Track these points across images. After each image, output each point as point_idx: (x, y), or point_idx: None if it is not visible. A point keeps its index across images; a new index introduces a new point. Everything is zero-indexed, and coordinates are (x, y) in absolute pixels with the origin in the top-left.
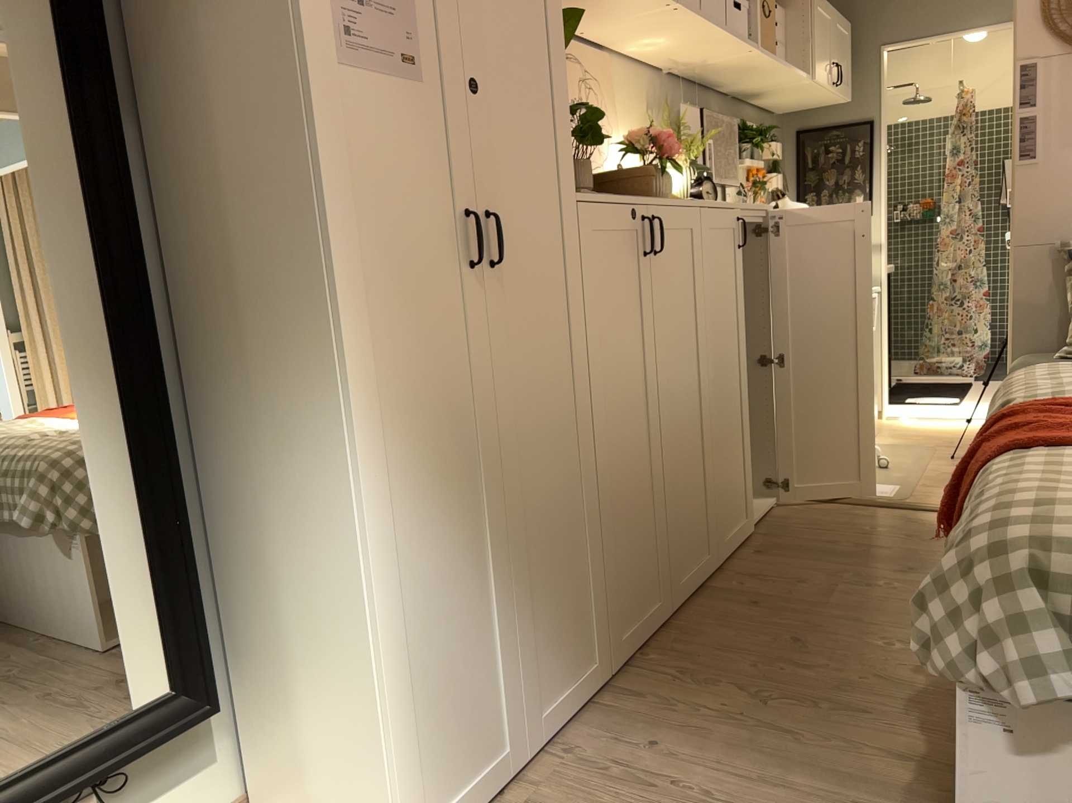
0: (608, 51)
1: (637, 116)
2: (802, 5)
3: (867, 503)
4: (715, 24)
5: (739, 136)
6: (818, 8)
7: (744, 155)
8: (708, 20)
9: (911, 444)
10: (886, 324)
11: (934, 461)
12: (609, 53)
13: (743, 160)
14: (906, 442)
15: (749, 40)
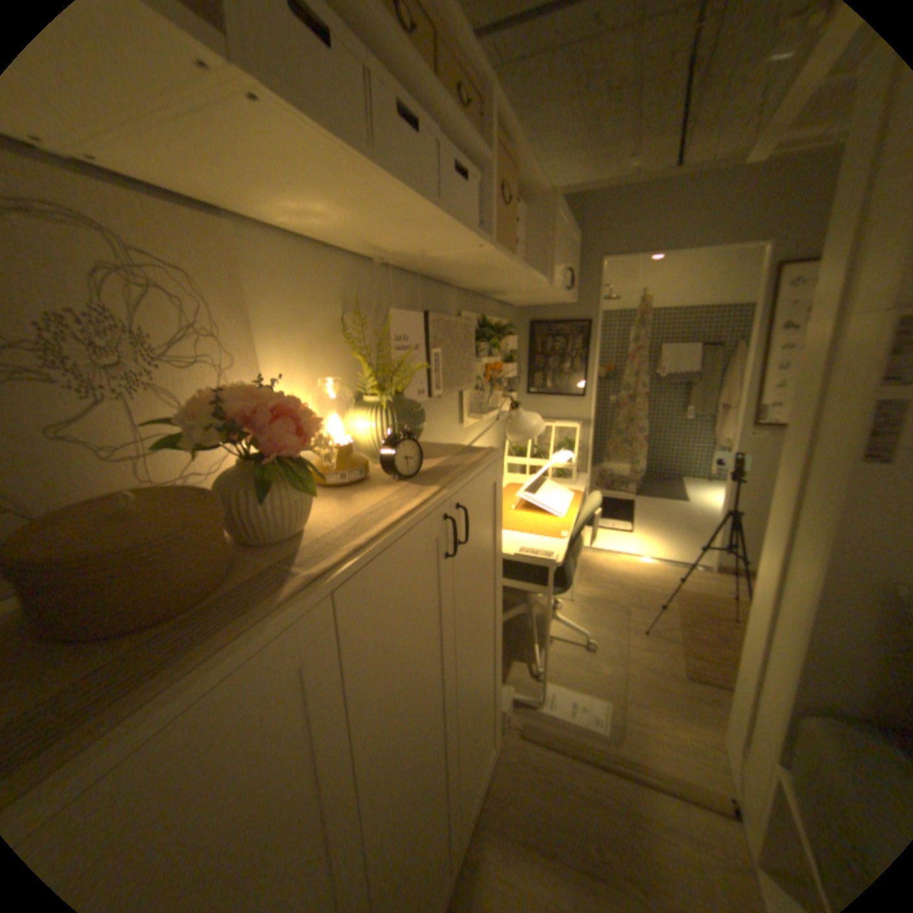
0: (224, 210)
1: (321, 322)
2: (545, 199)
3: (582, 755)
4: (404, 174)
5: (478, 329)
6: (561, 205)
7: (483, 348)
8: (382, 160)
9: (606, 600)
10: (588, 480)
11: (631, 640)
12: (237, 217)
13: (481, 352)
14: (602, 595)
15: (478, 224)
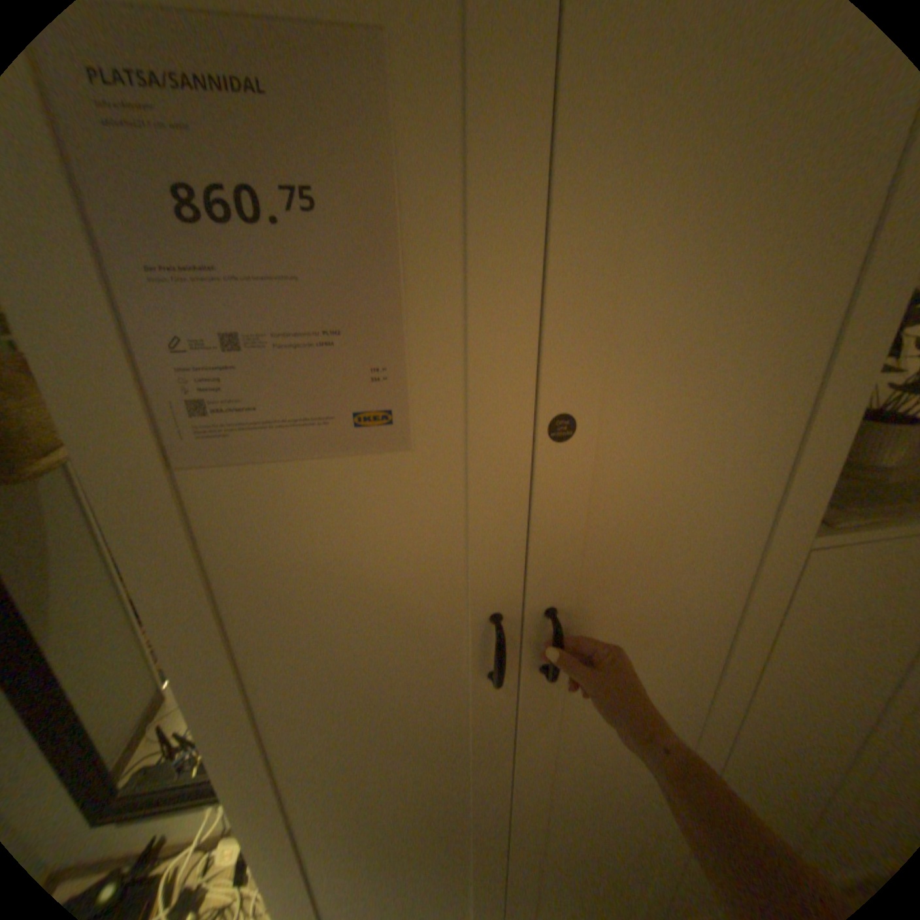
0: None
1: None
2: None
3: None
4: None
5: None
6: None
7: None
8: None
9: None
10: None
11: None
12: None
13: None
14: None
15: None
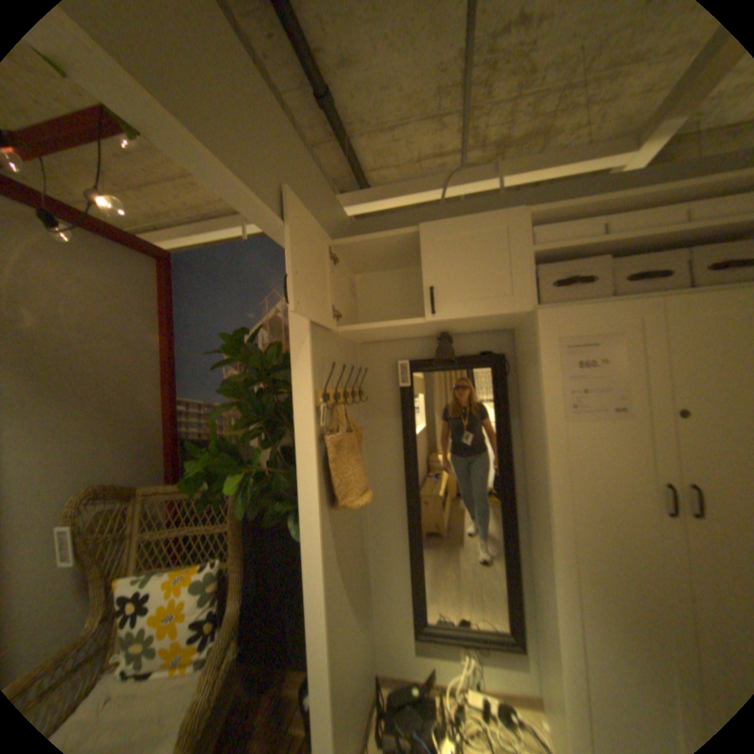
0: None
1: None
2: None
3: None
4: None
5: None
6: None
7: None
8: None
9: None
10: None
11: None
12: None
13: None
14: None
15: None
